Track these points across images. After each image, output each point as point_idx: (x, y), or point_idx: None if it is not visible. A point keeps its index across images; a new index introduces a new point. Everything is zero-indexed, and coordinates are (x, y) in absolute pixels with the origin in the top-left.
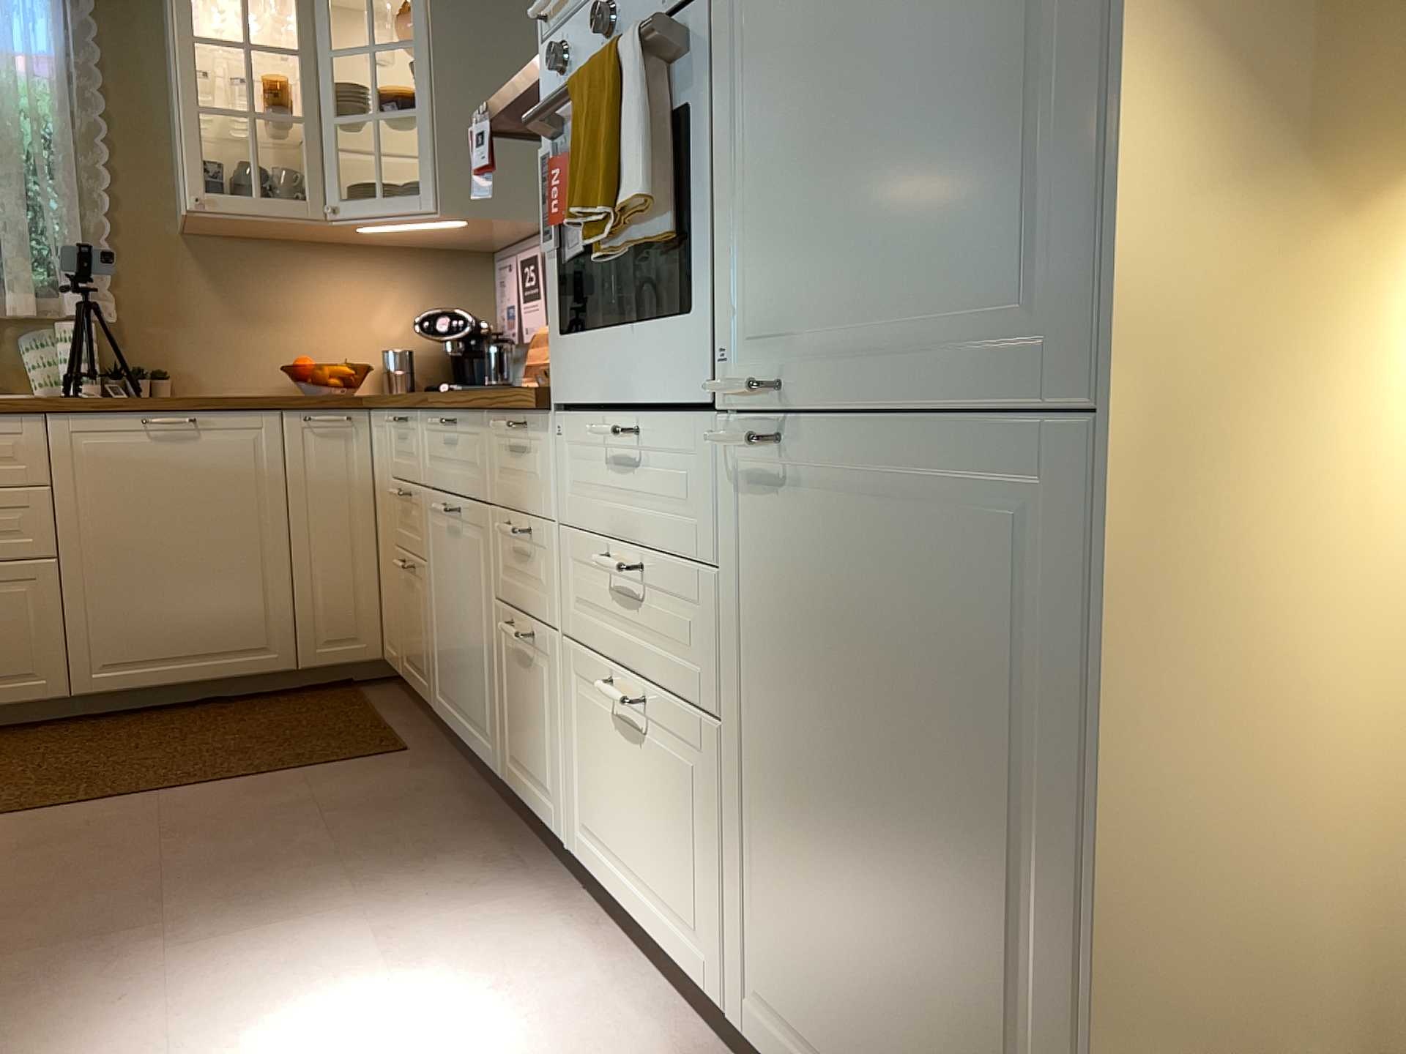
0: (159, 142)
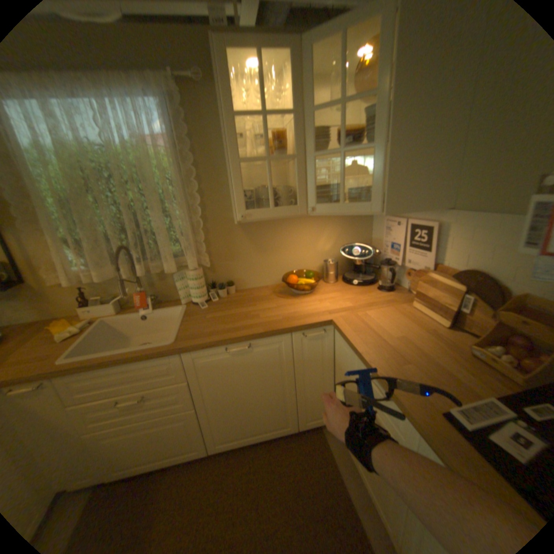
0: (220, 172)
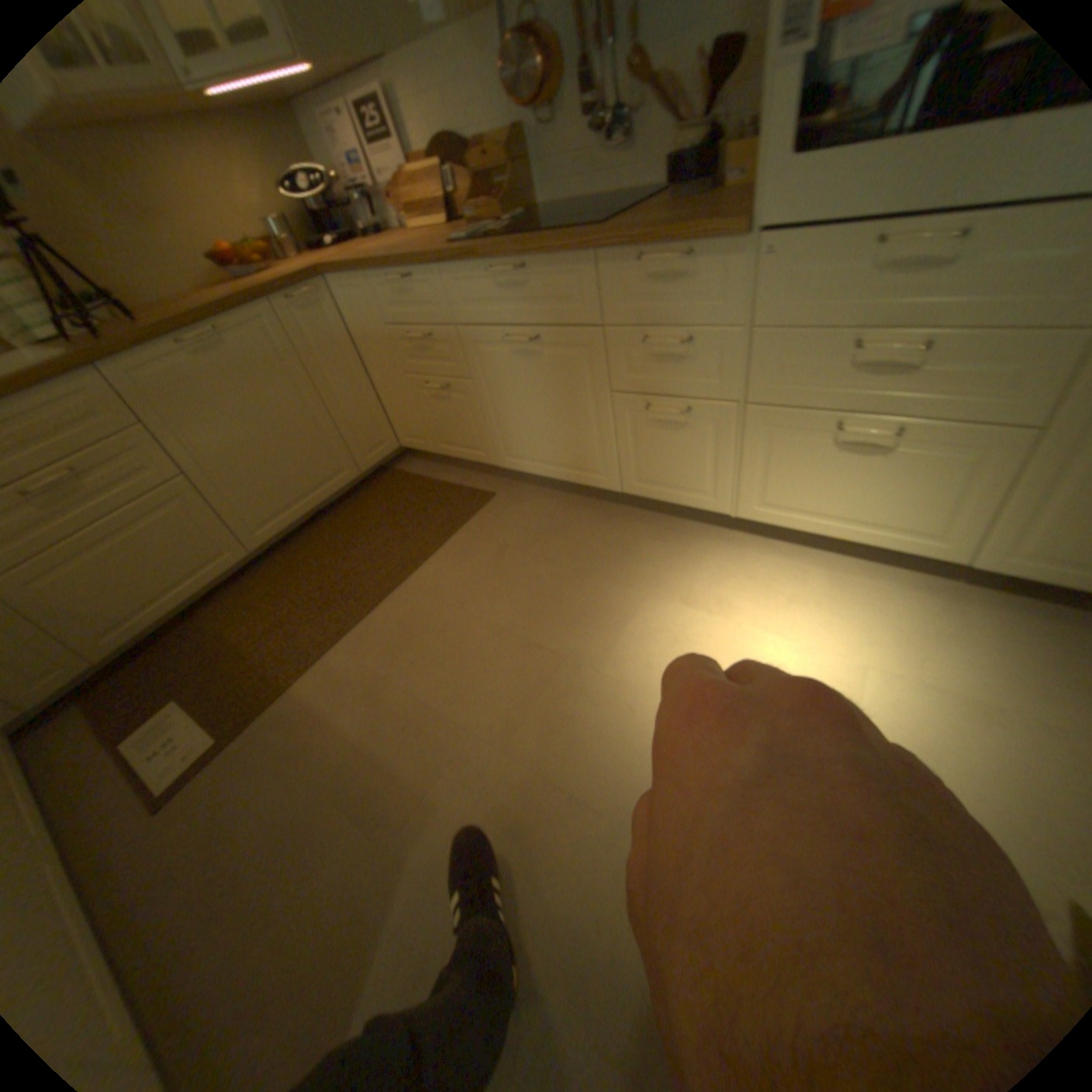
0: None
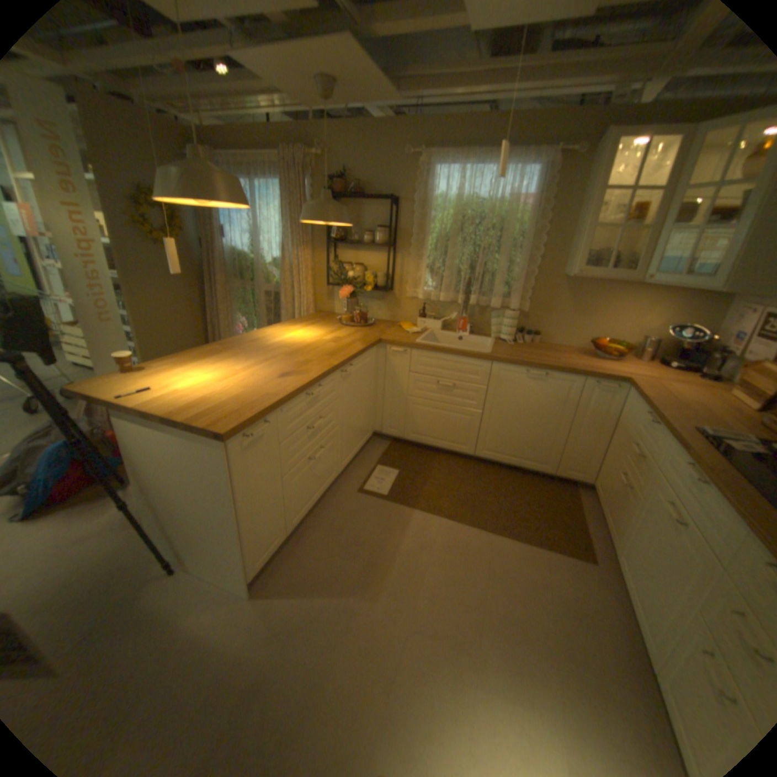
0: (568, 231)
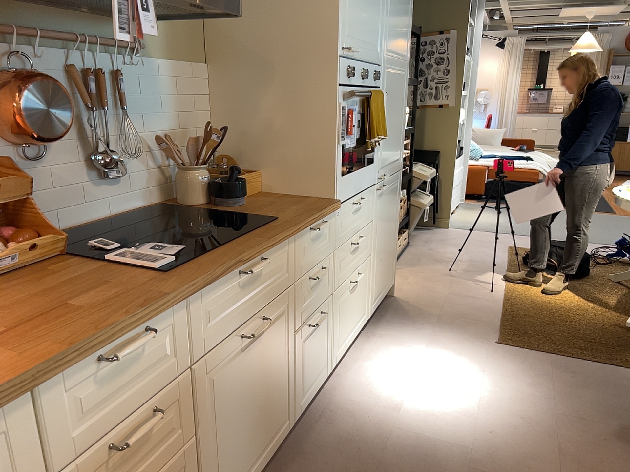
0: None
